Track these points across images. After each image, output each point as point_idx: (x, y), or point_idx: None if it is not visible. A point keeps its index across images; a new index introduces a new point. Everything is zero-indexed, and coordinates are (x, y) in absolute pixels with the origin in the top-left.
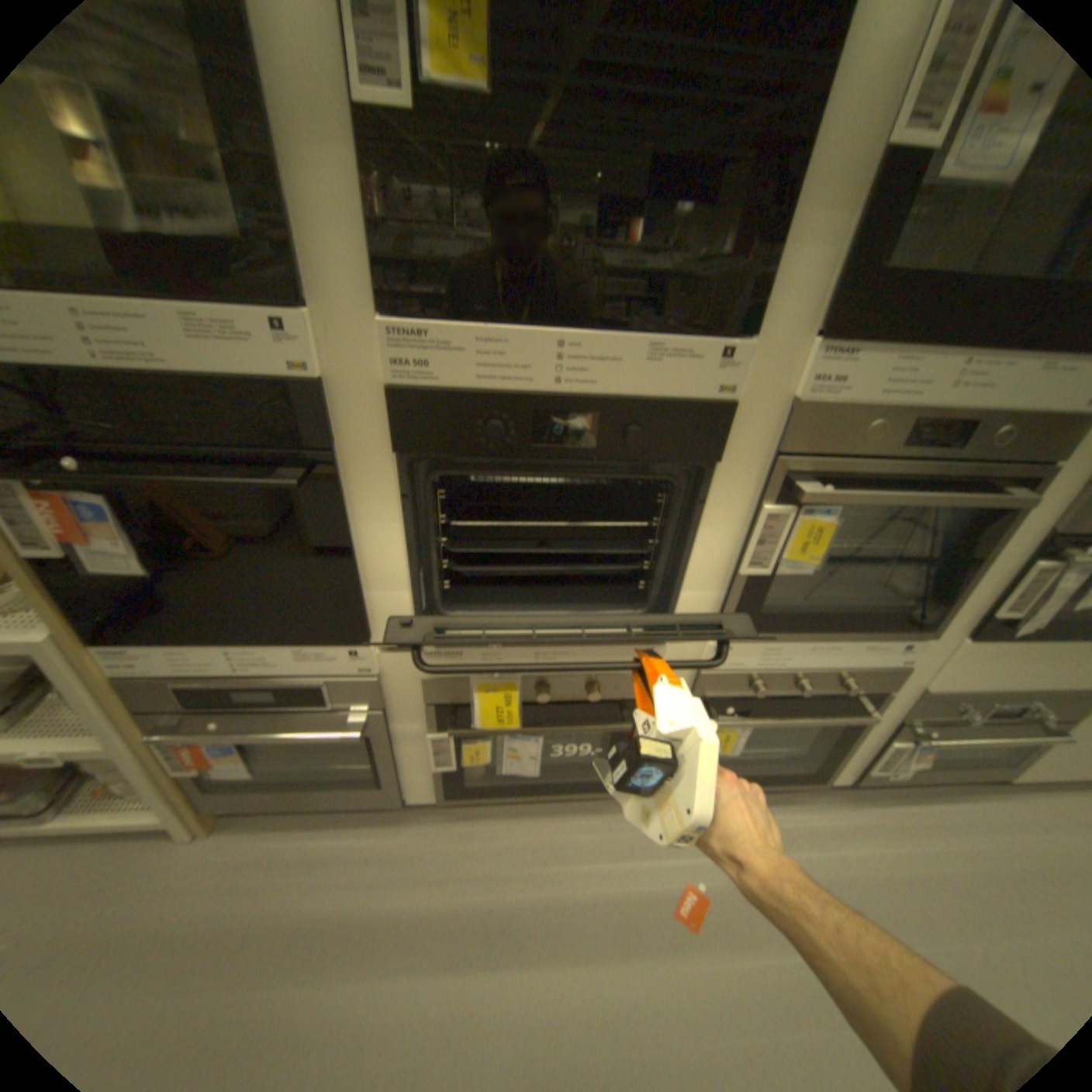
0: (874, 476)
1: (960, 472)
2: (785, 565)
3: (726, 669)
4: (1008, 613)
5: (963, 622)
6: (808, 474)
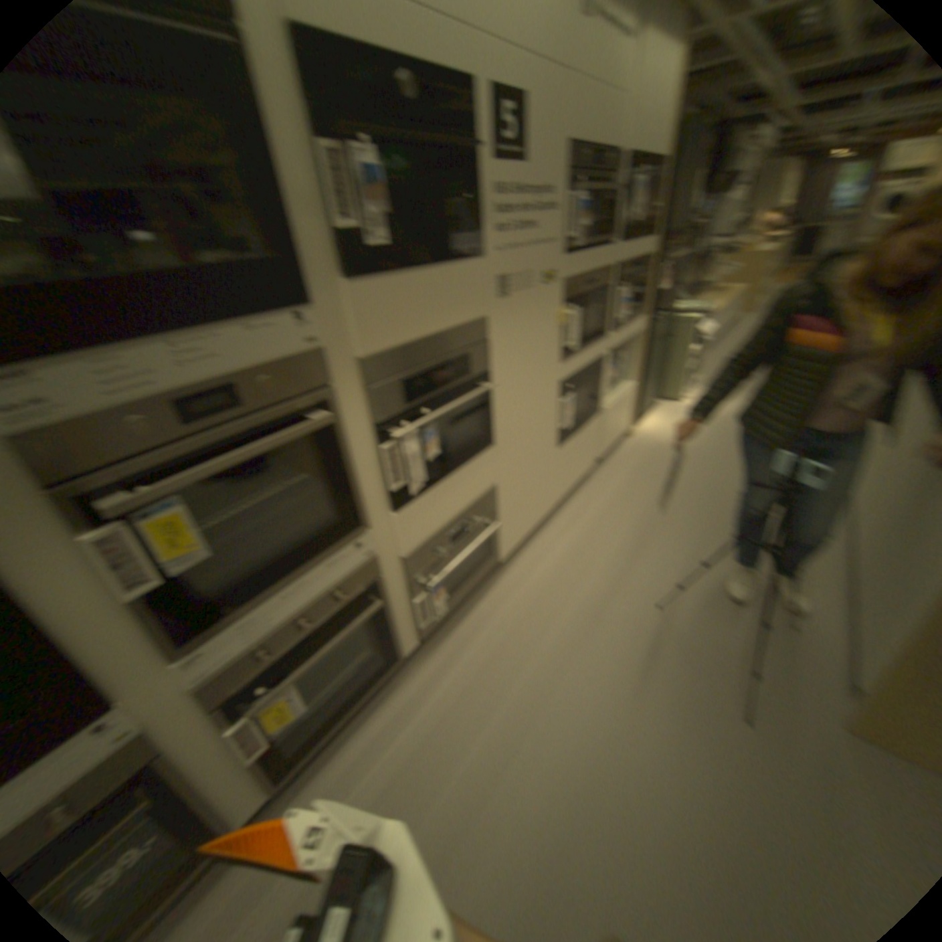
0: (171, 458)
1: (252, 421)
2: (161, 566)
3: (207, 671)
4: (388, 485)
5: (371, 506)
6: (92, 489)
